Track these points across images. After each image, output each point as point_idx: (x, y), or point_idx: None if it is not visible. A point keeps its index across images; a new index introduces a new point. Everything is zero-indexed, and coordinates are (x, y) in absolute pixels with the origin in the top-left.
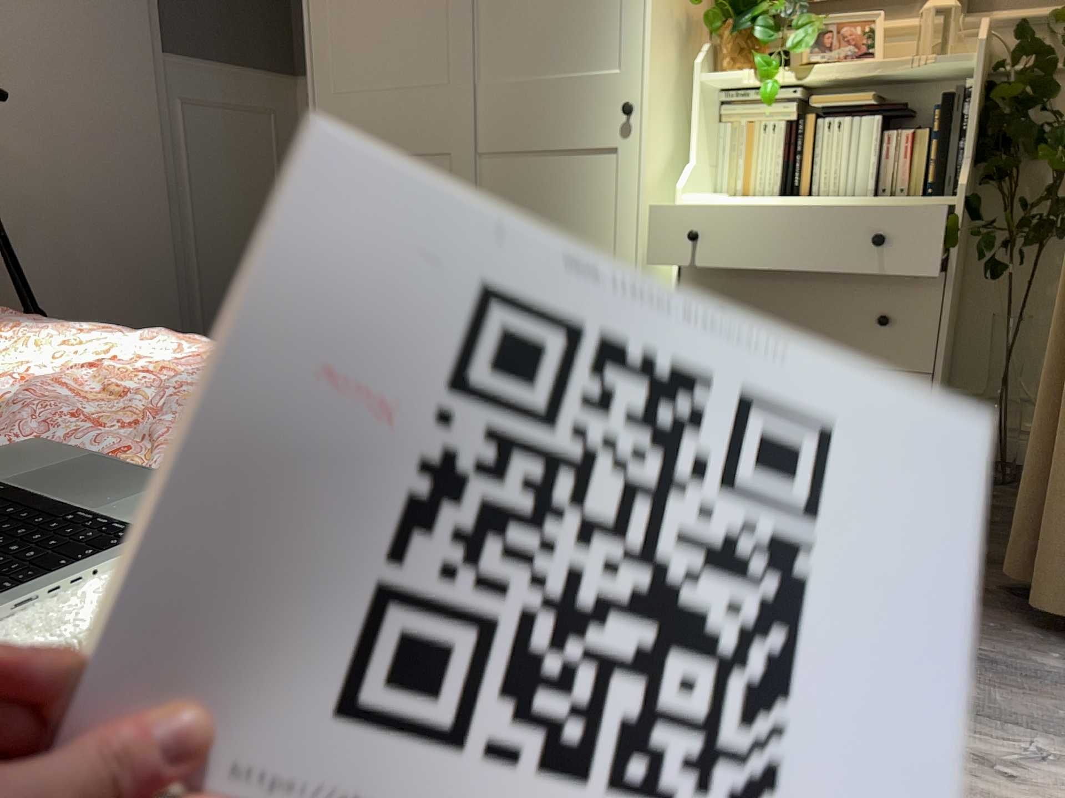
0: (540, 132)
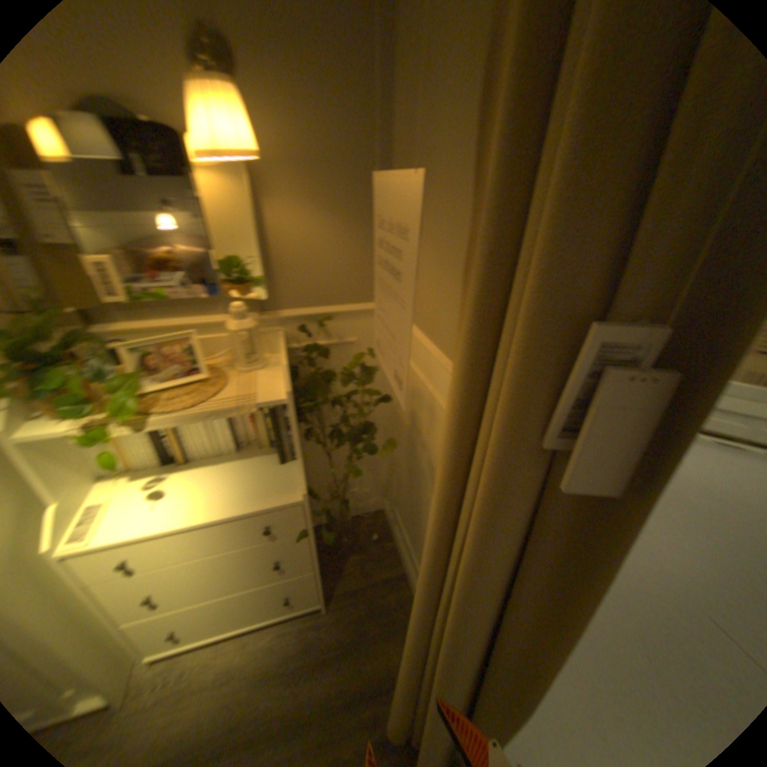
0: None
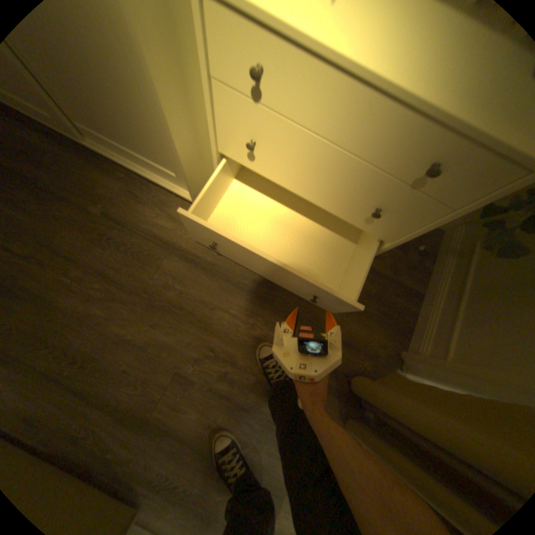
0: None
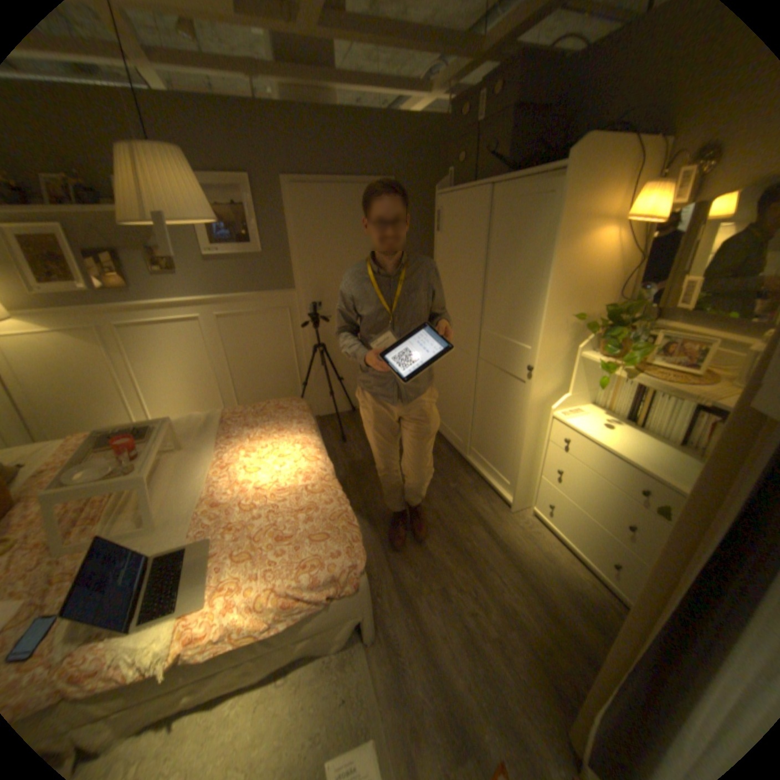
0: (499, 360)
